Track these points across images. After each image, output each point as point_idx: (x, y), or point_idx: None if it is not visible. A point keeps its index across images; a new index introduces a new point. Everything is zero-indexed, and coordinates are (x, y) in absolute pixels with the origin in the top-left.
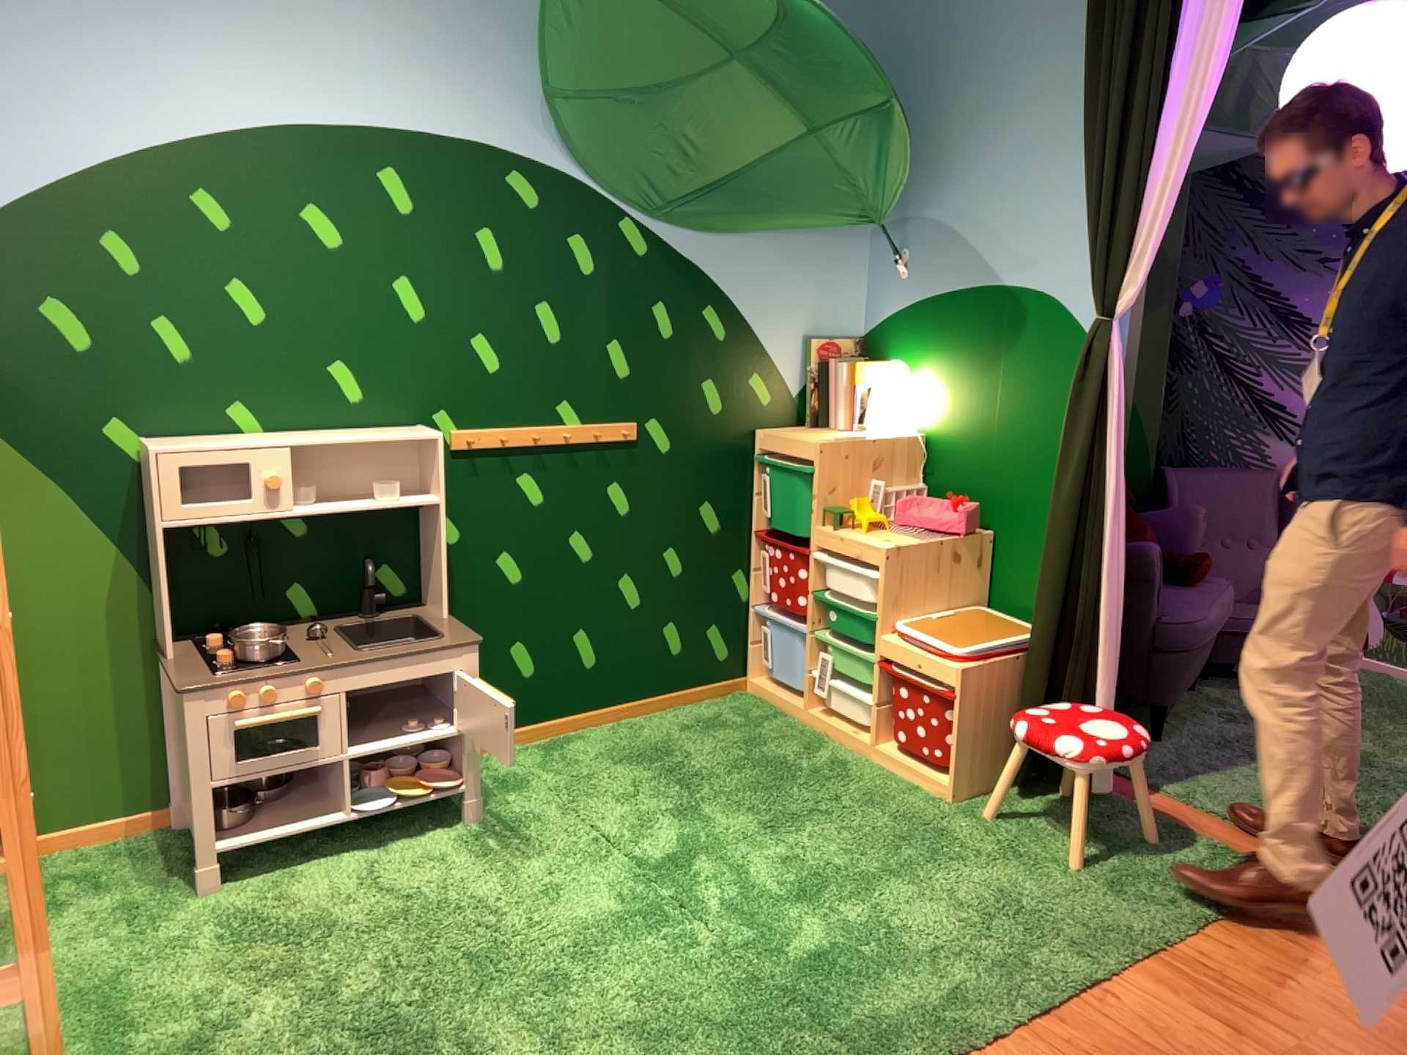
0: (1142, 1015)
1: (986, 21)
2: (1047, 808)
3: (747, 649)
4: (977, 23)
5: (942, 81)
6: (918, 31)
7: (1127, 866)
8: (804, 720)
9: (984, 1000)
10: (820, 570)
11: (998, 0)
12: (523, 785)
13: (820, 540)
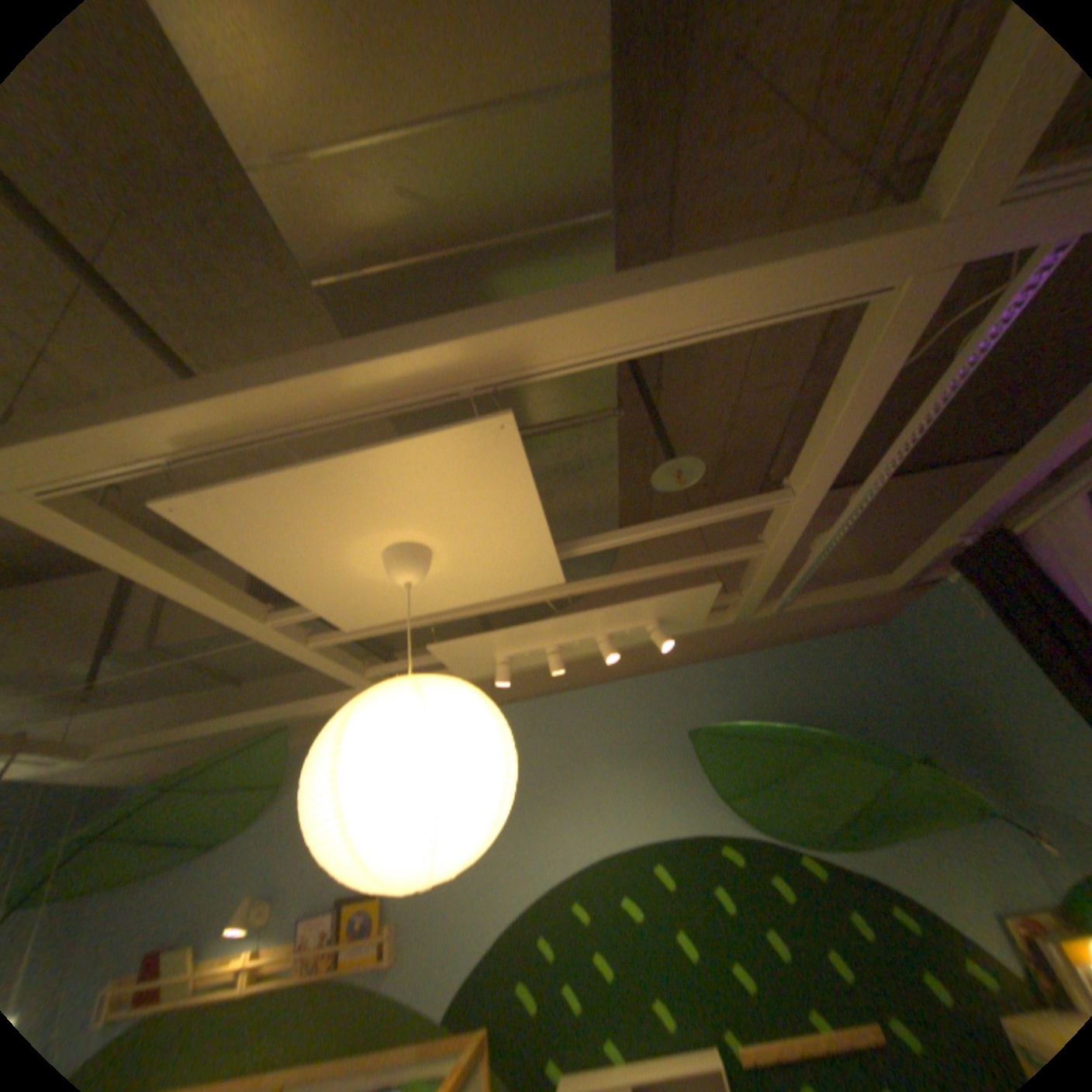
0: None
1: (982, 667)
2: None
3: None
4: (978, 670)
5: (980, 706)
6: (945, 679)
7: None
8: None
9: None
10: None
11: (980, 654)
12: None
13: None
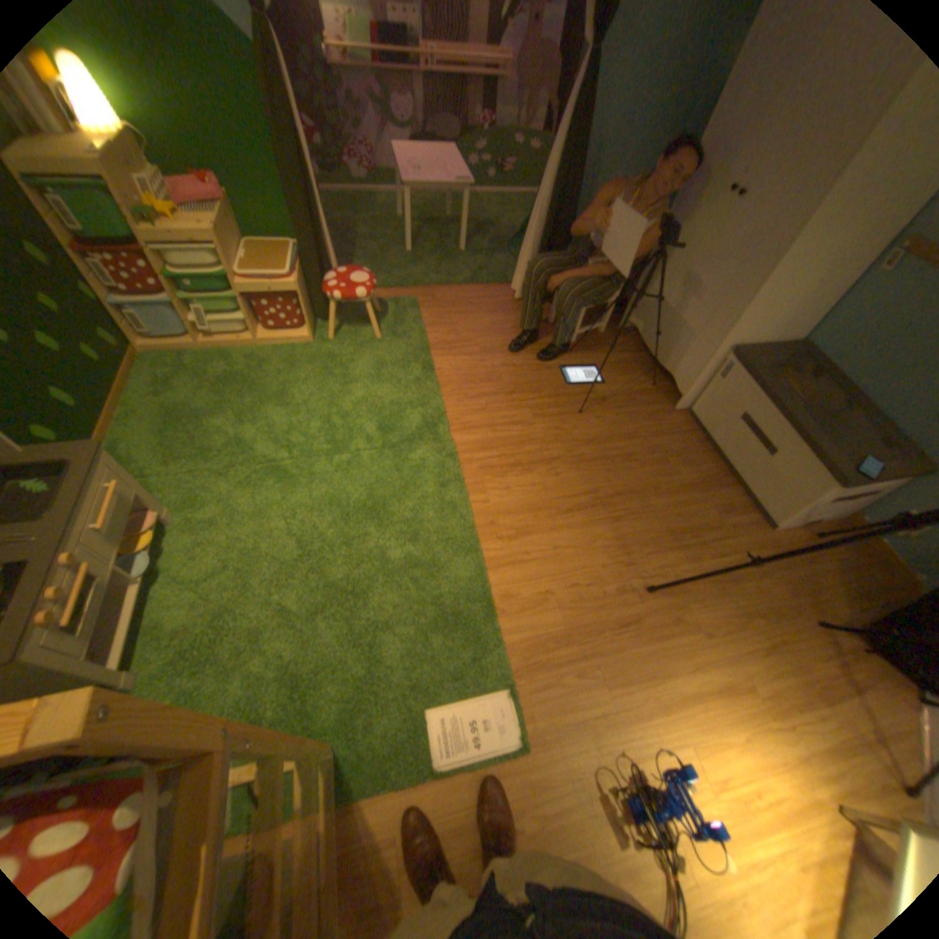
0: (450, 369)
1: None
2: (338, 322)
3: (118, 330)
4: None
5: None
6: None
7: (385, 326)
8: (196, 348)
9: (425, 399)
10: (152, 258)
11: None
12: (144, 485)
13: (144, 238)
